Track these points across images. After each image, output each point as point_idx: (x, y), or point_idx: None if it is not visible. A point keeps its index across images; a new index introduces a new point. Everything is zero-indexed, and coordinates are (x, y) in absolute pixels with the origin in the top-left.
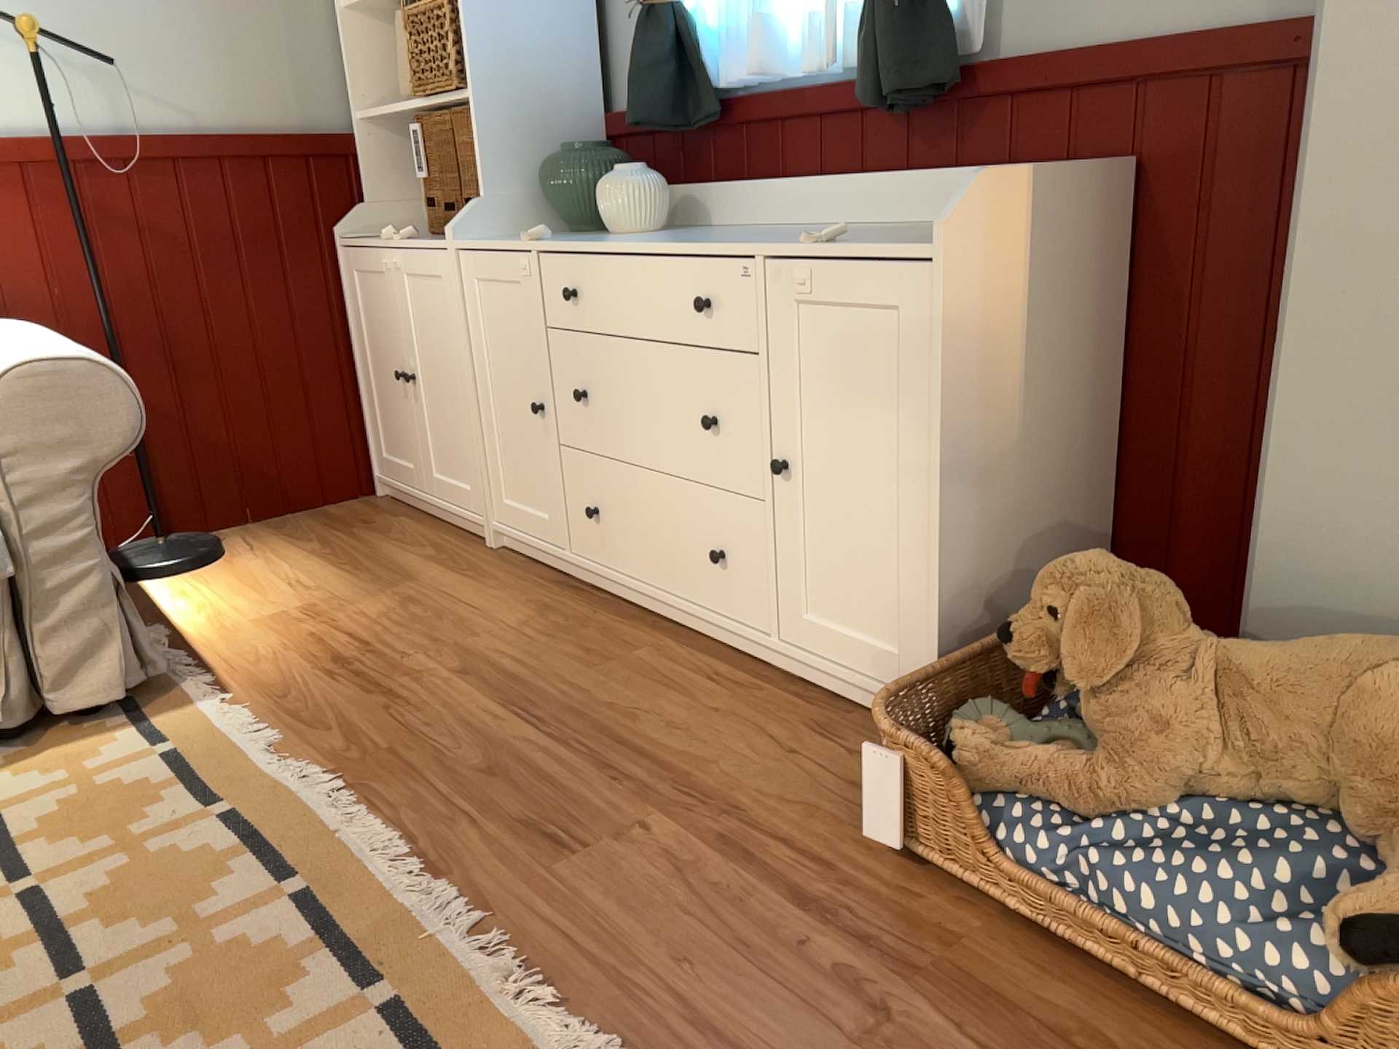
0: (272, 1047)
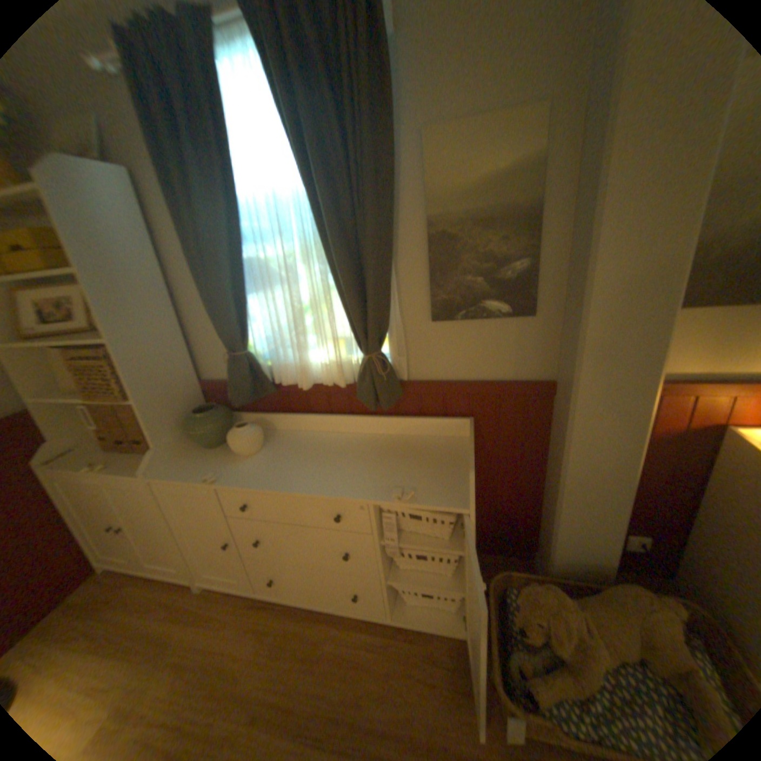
0: None
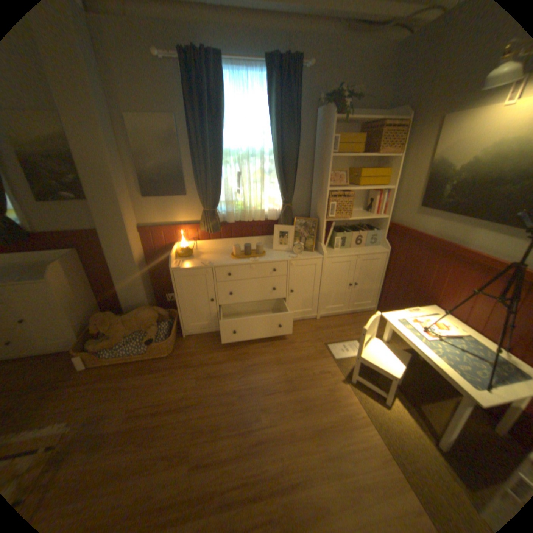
0: None
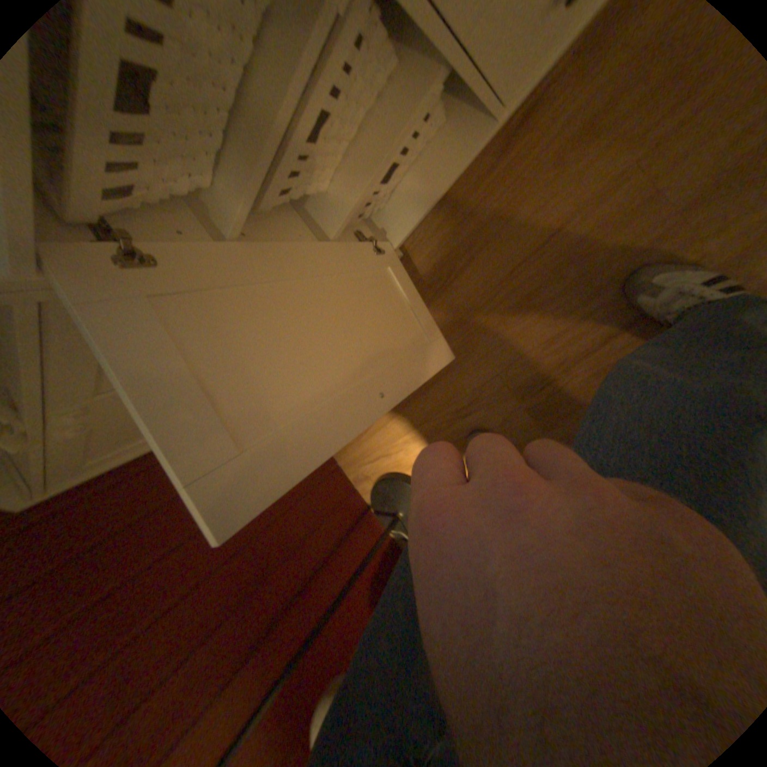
0: None
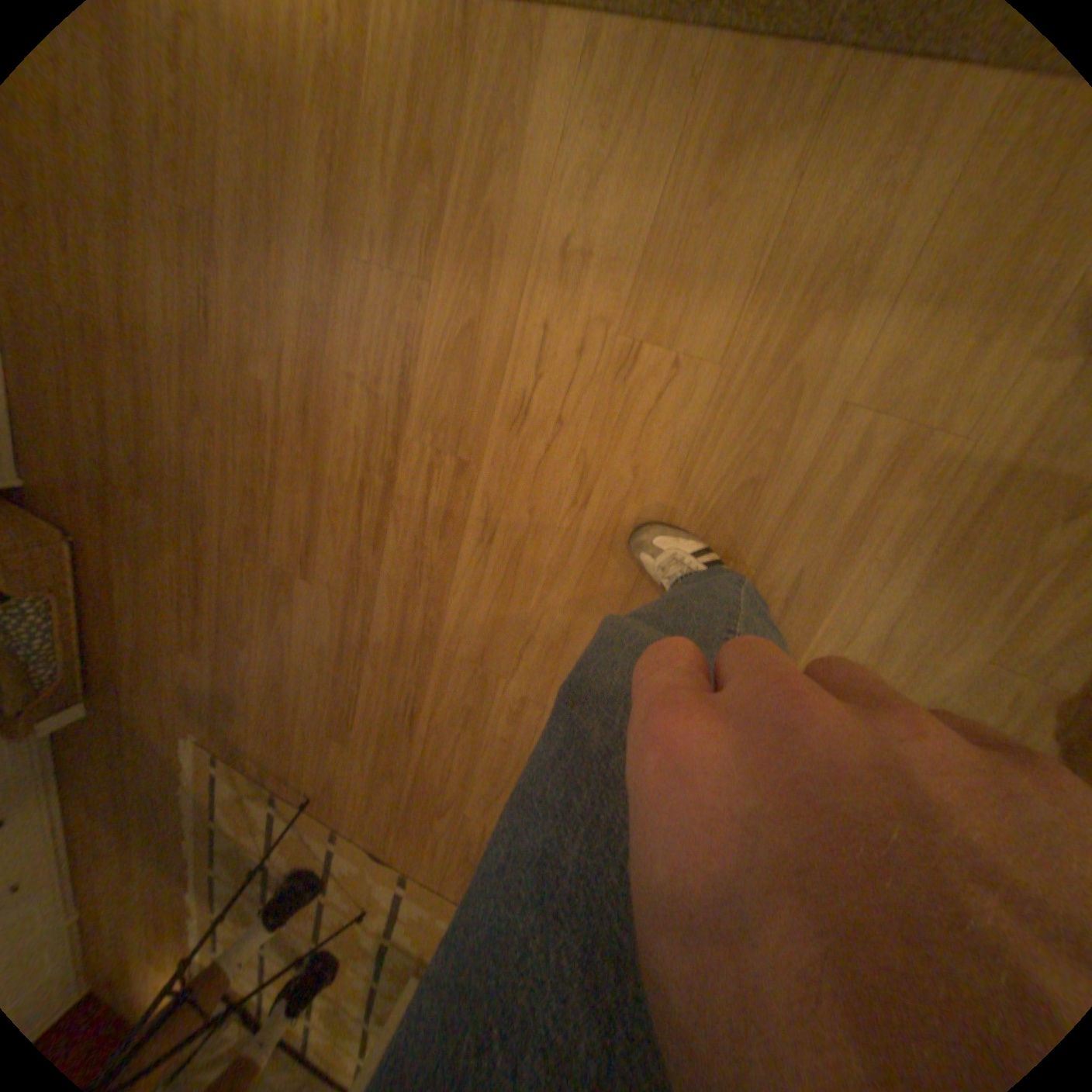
0: (226, 842)
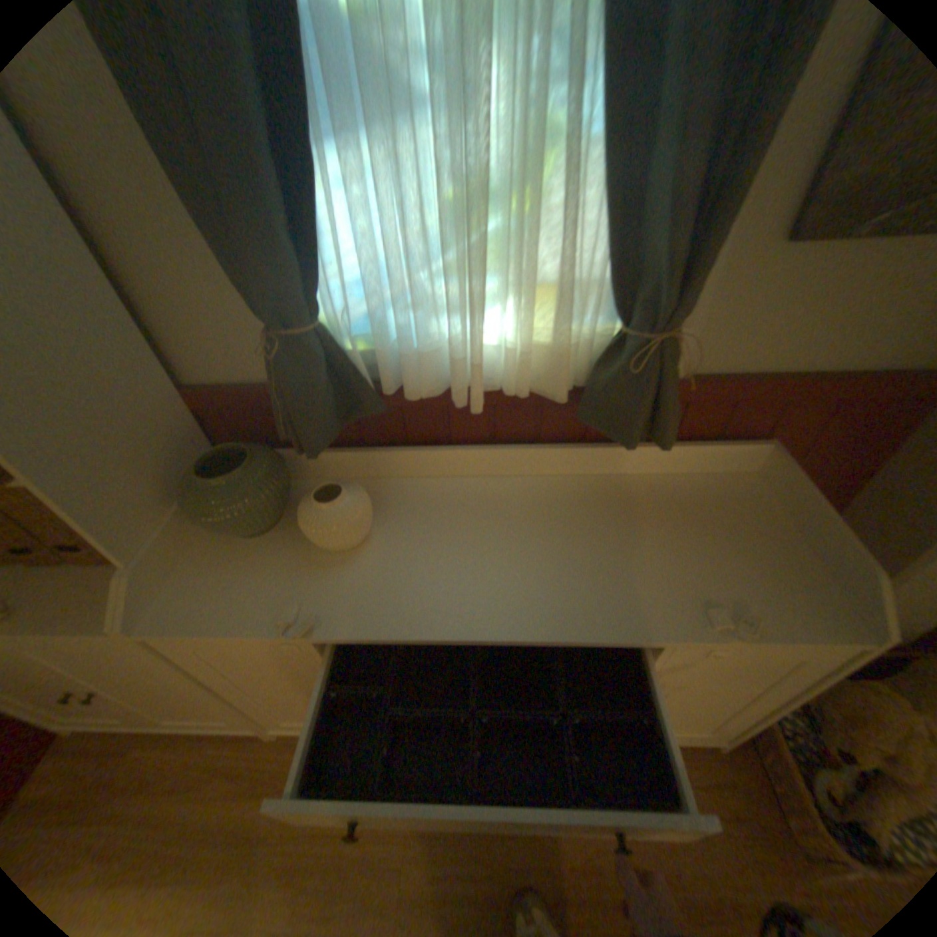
0: None
